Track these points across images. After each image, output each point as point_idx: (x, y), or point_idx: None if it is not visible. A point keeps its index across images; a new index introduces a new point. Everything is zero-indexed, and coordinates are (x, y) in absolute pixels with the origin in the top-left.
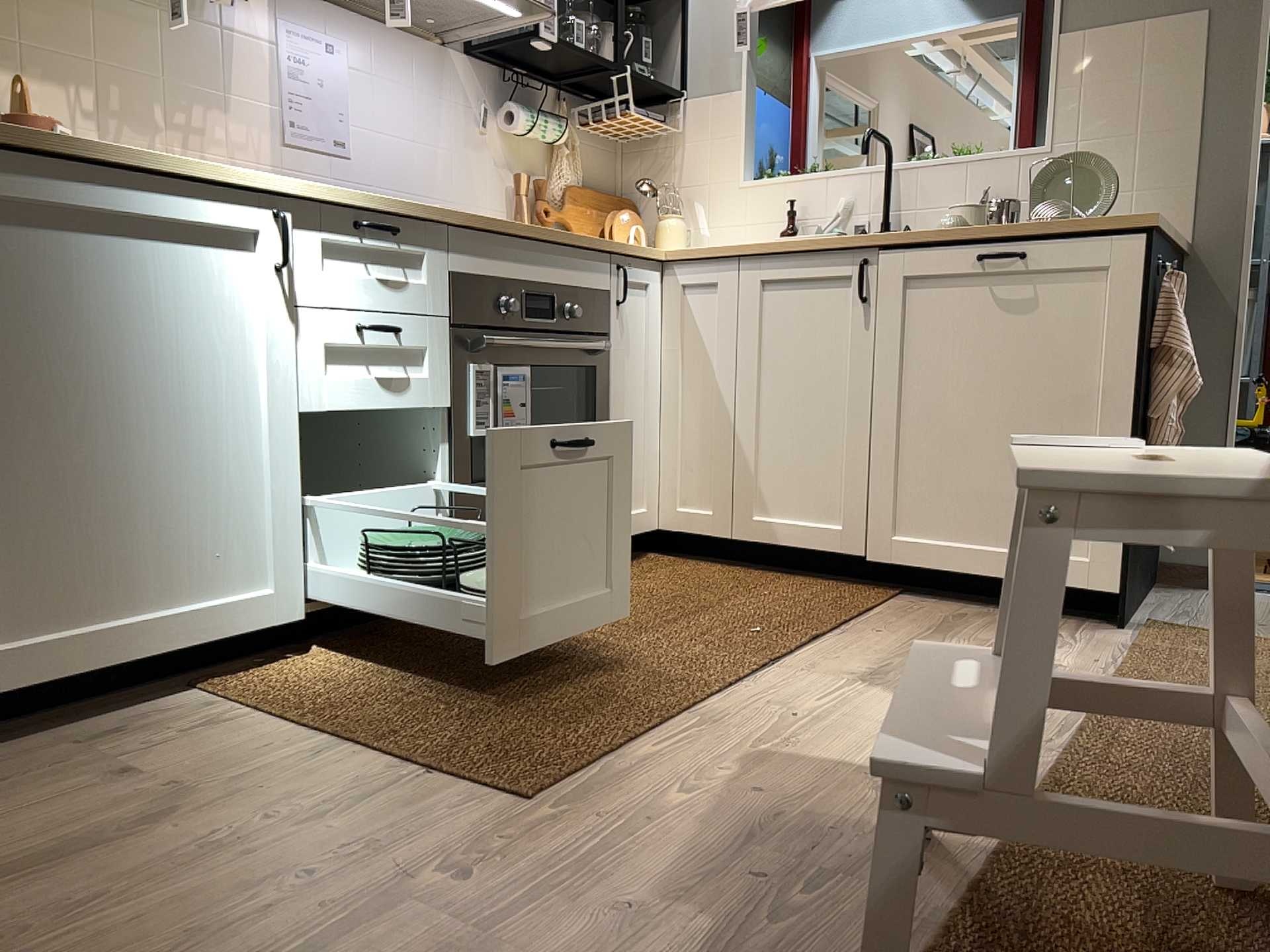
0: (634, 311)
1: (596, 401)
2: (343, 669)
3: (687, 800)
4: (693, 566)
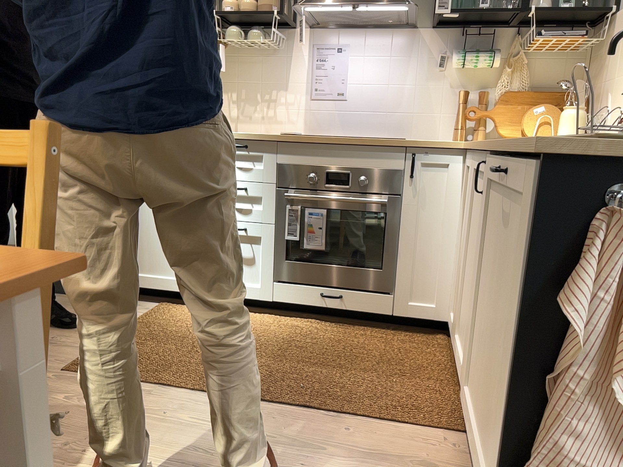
0: (433, 183)
1: (389, 234)
2: (185, 316)
3: (65, 403)
4: (442, 353)
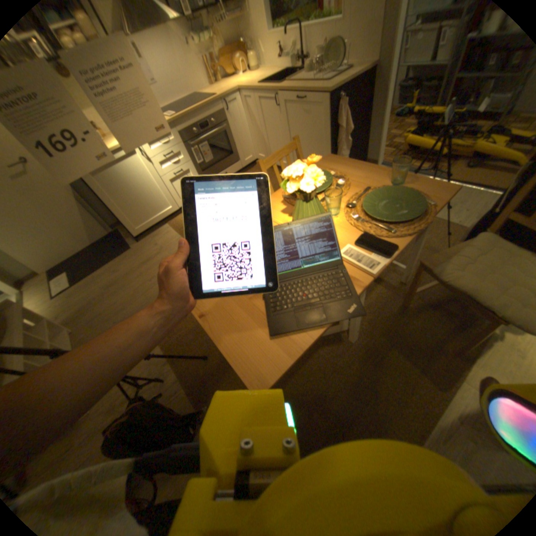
0: (234, 107)
1: (229, 137)
2: None
3: None
4: None
